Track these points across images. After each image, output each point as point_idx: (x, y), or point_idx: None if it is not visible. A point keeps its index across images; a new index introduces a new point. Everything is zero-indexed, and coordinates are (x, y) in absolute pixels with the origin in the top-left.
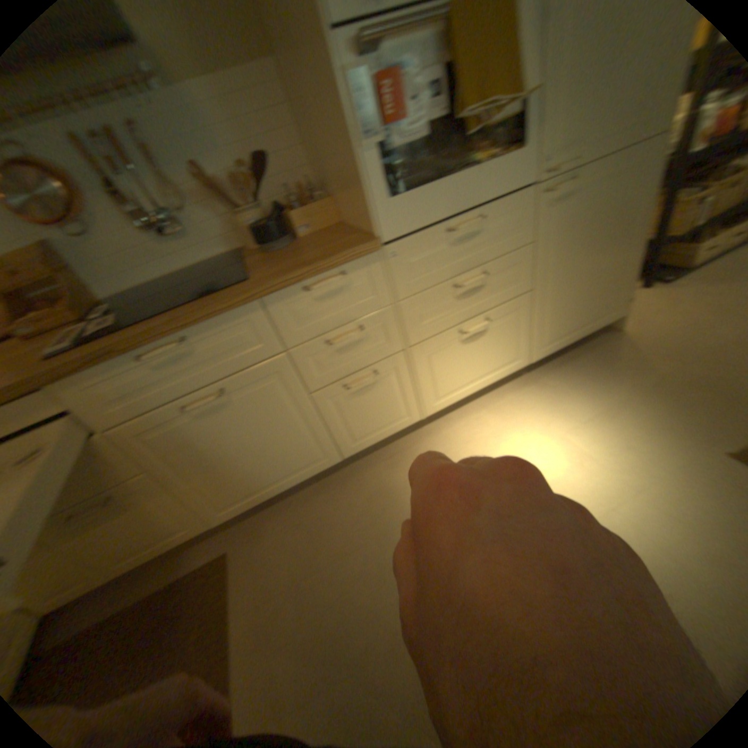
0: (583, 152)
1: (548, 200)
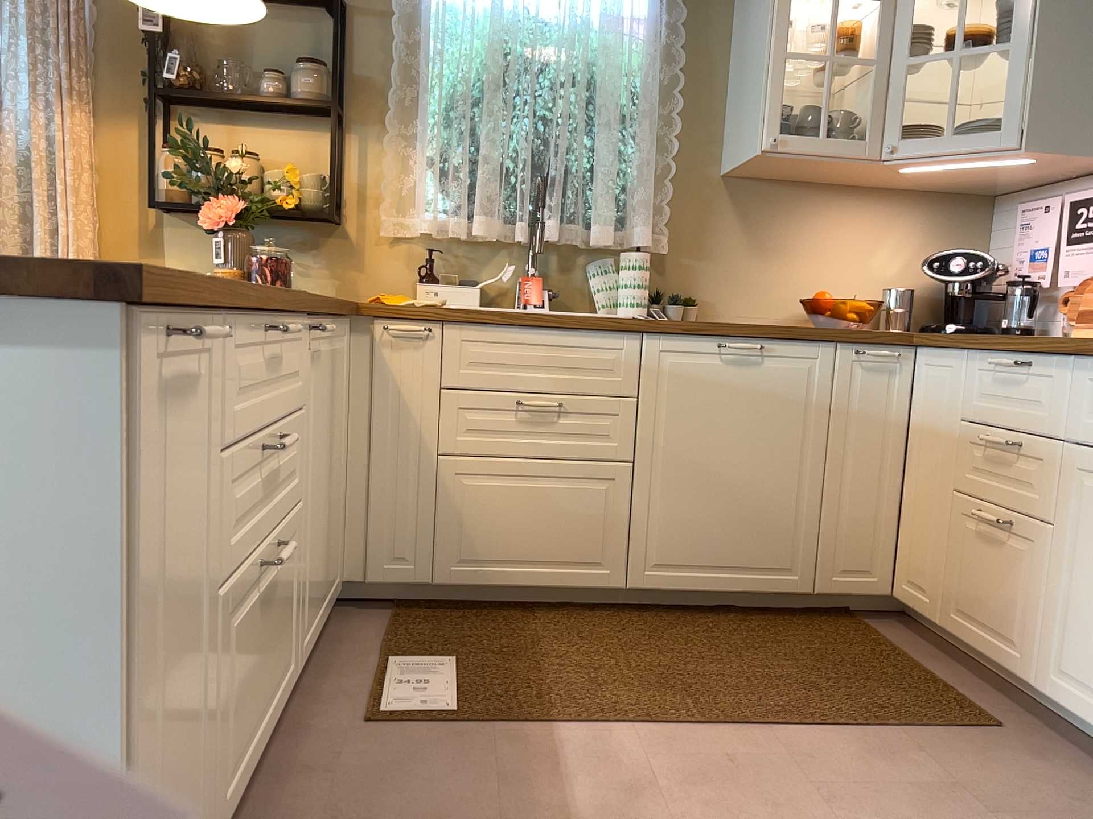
0: None
1: None
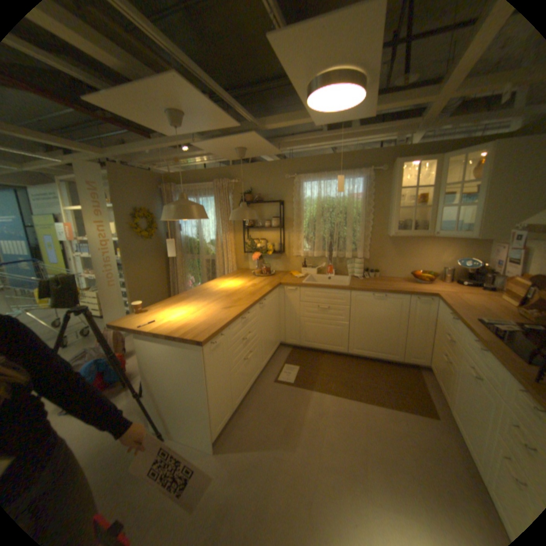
0: None
1: None
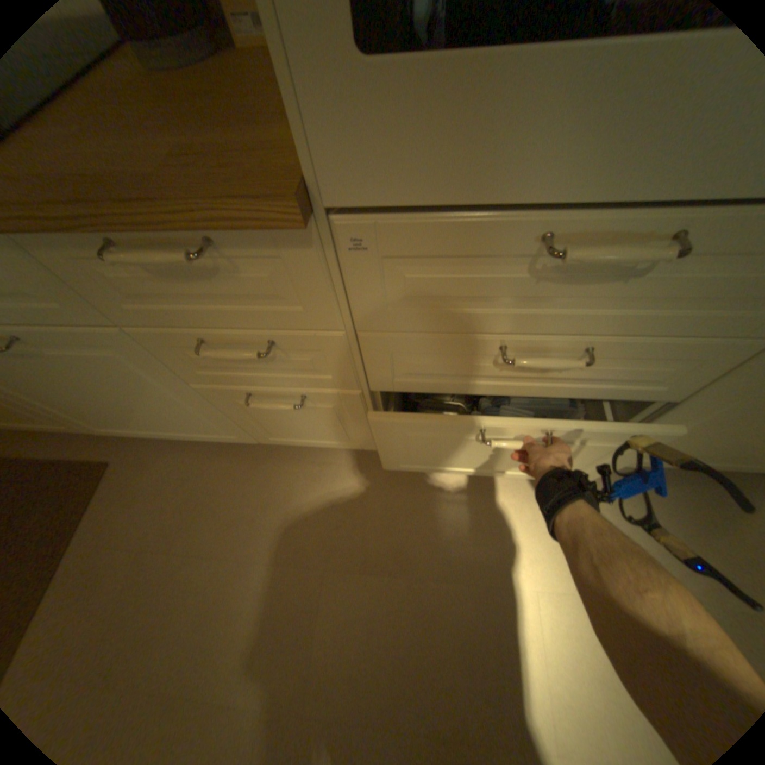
0: None
1: None
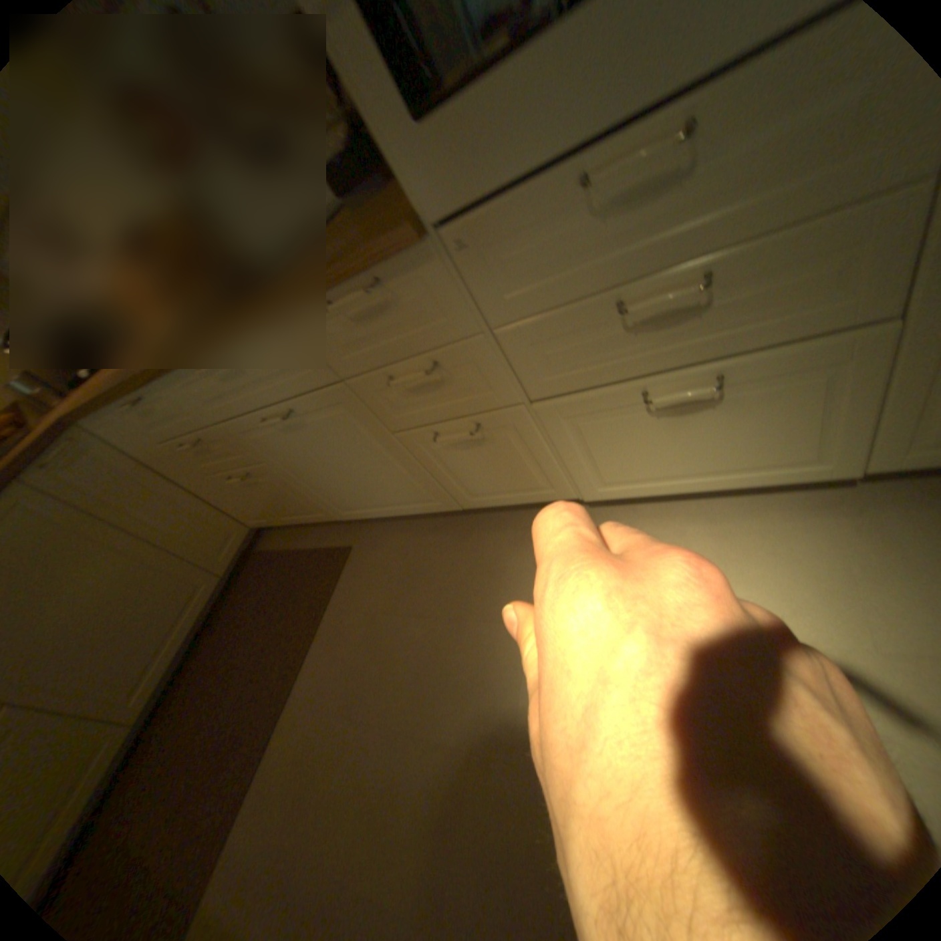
0: None
1: None
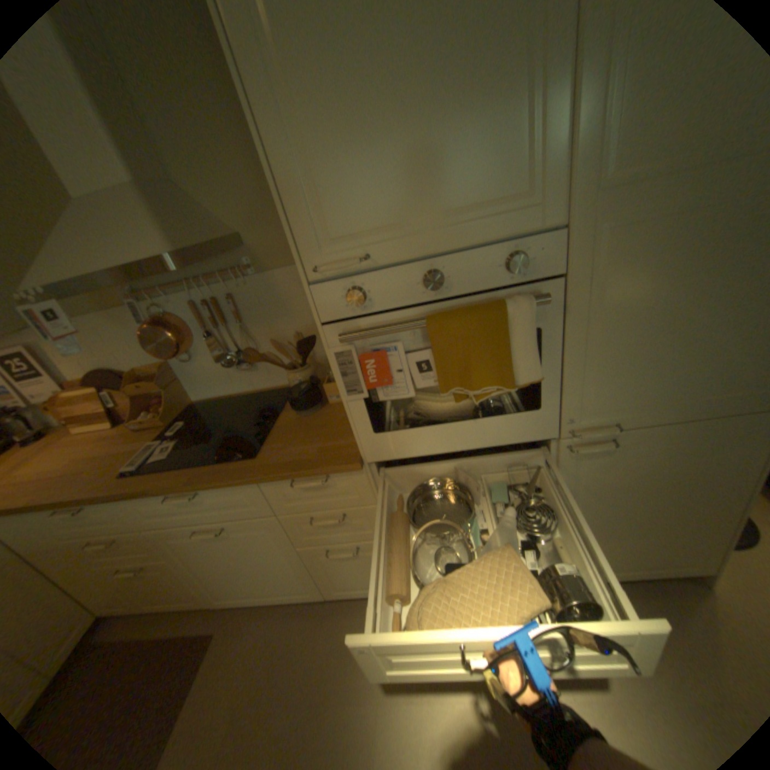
0: (624, 422)
1: (569, 456)
